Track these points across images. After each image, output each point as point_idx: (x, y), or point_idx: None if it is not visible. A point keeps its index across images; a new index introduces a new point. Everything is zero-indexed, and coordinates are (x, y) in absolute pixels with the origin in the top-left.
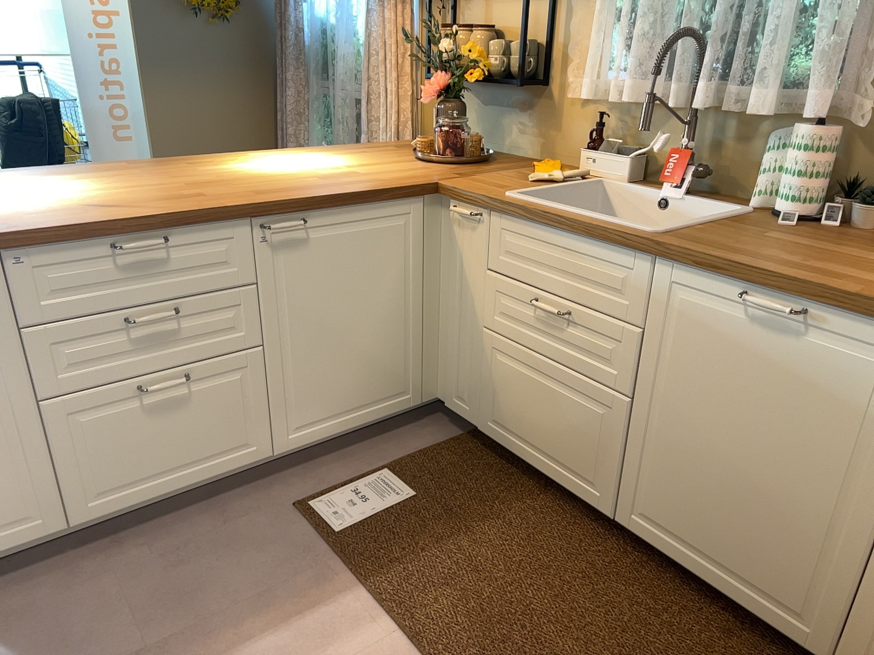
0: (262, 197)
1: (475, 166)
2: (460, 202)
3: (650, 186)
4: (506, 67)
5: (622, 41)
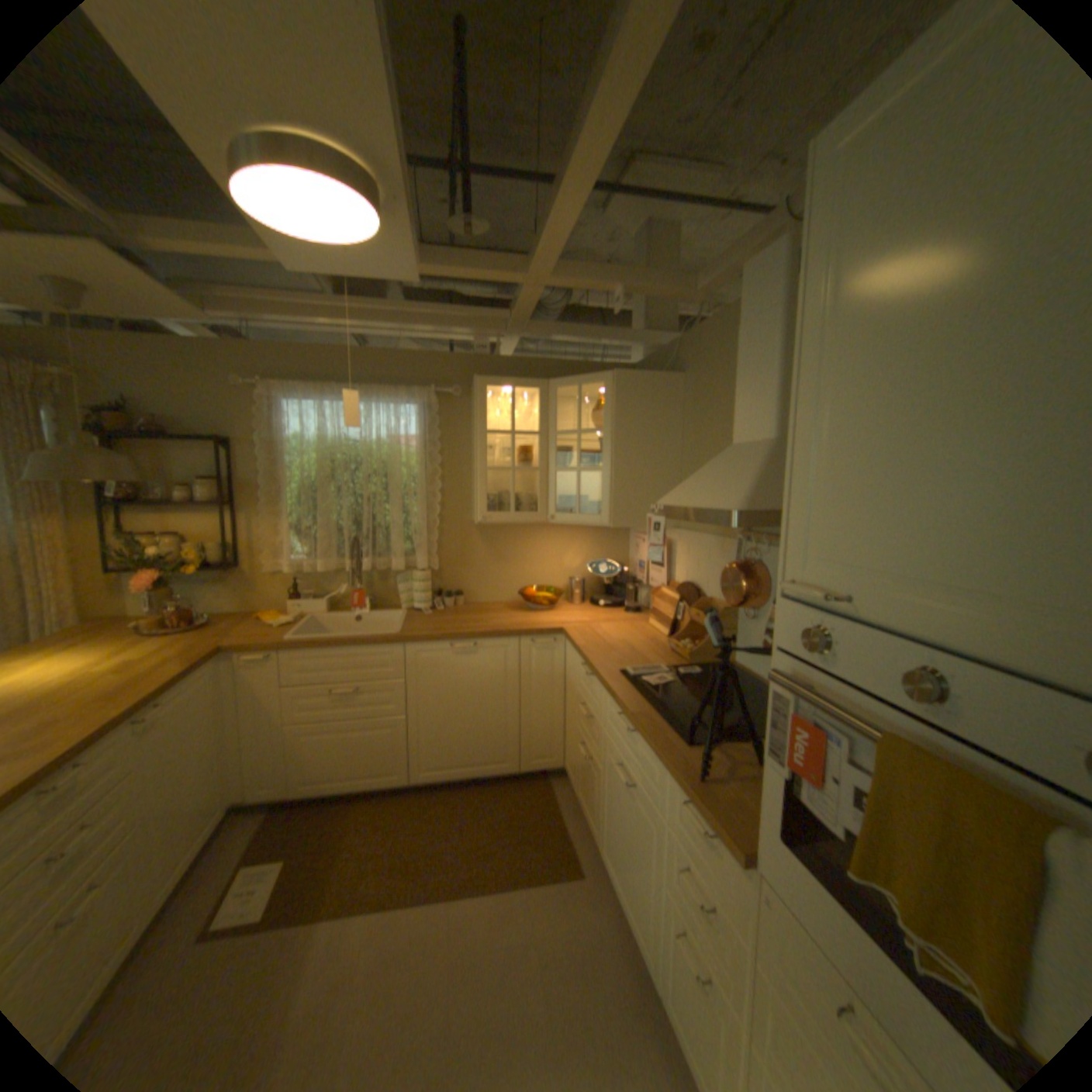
0: (120, 701)
1: (210, 628)
2: (245, 654)
3: (341, 611)
4: (203, 558)
5: (299, 539)
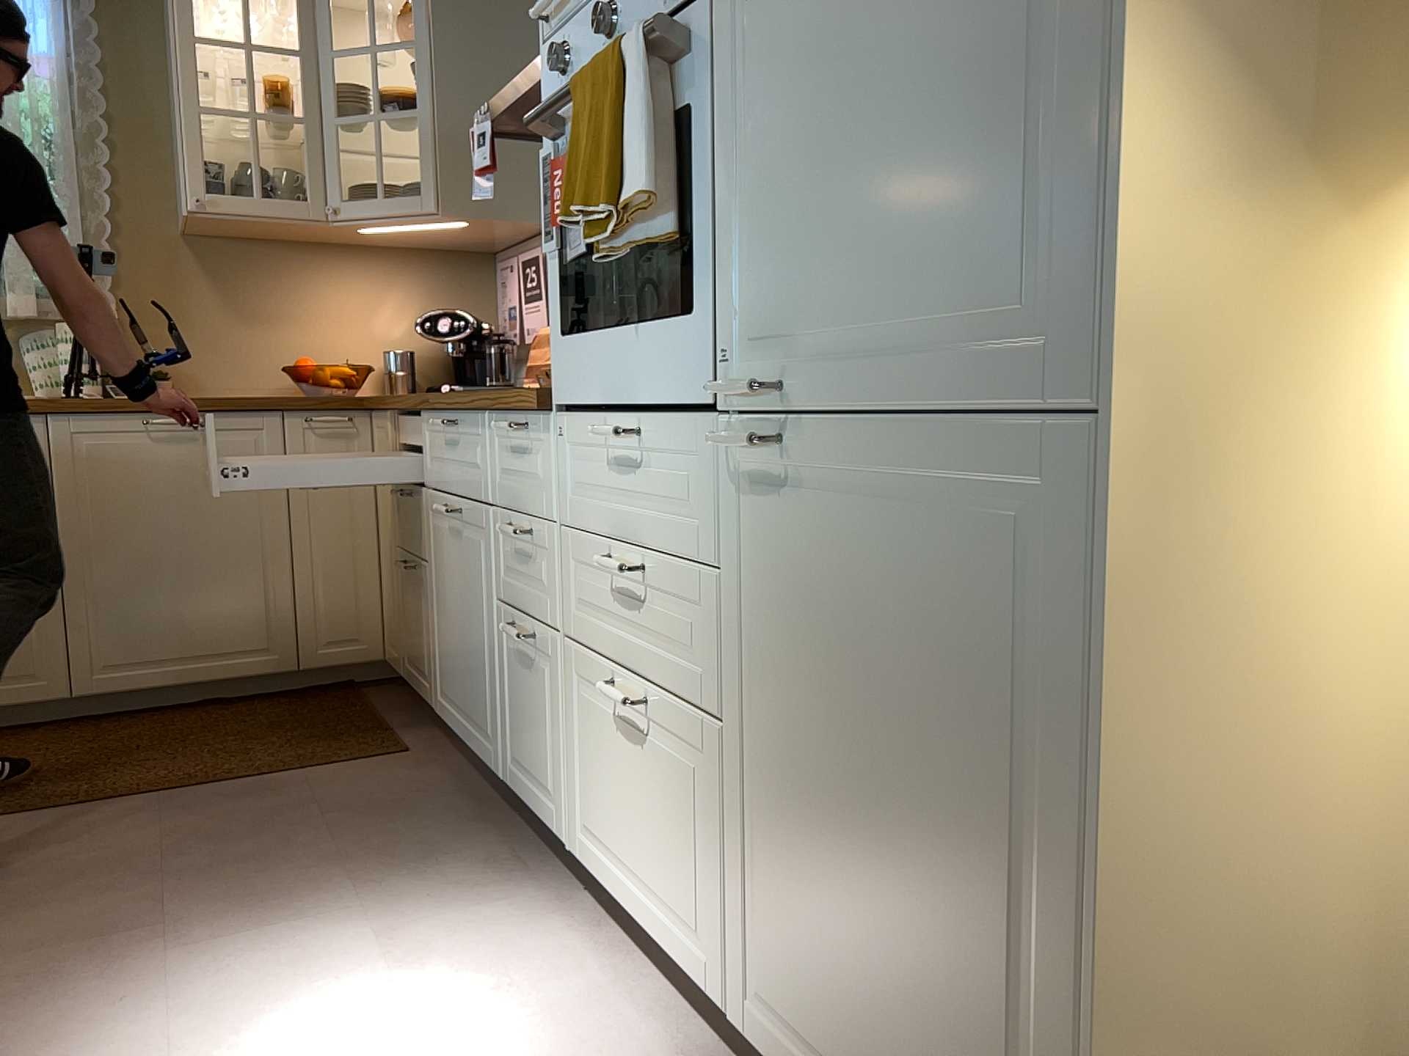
0: None
1: None
2: None
3: None
4: None
5: None
